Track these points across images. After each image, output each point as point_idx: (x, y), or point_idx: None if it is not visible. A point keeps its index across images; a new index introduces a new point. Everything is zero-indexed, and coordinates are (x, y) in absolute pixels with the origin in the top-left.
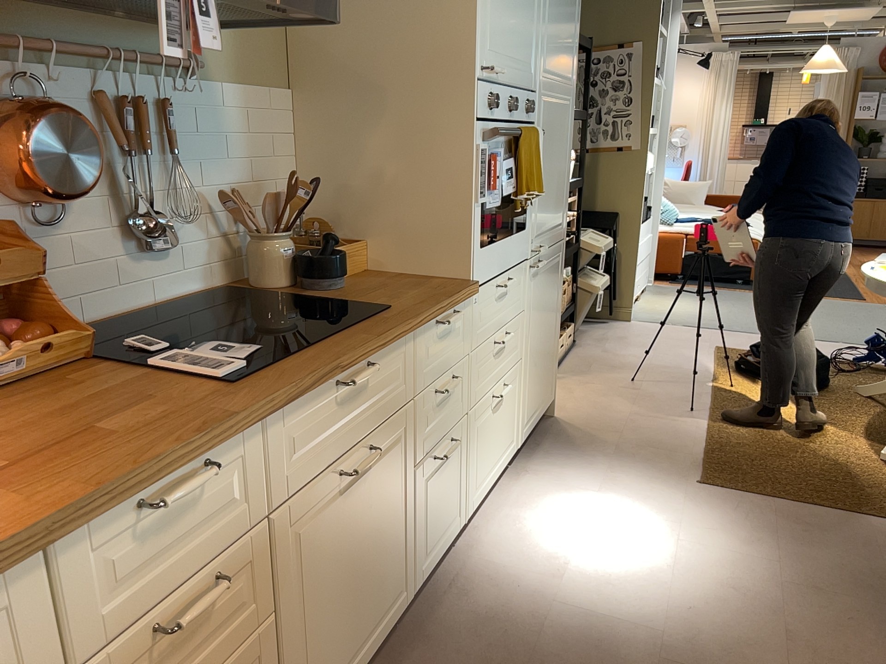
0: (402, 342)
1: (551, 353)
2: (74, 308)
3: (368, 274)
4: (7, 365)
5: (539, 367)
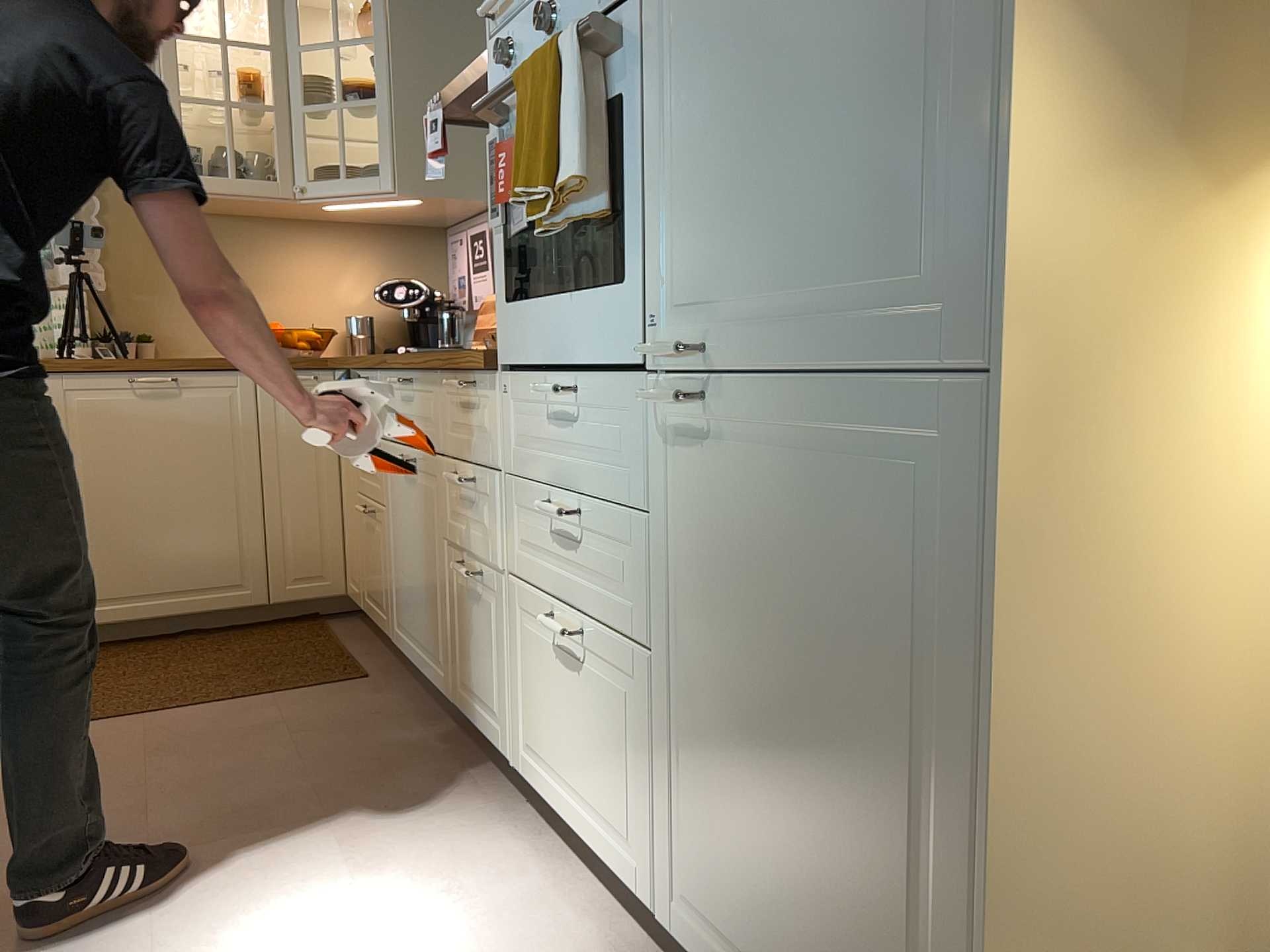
0: (432, 381)
1: (886, 907)
2: None
3: None
4: None
5: (761, 819)
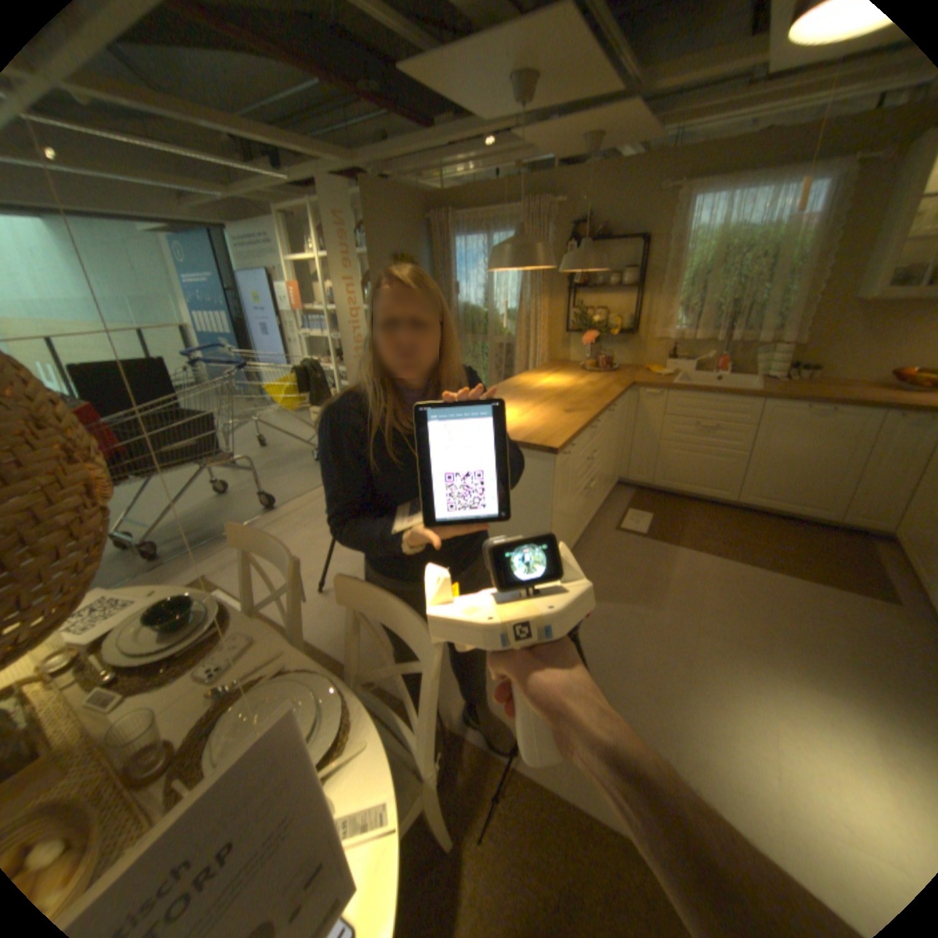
0: None
1: None
2: None
3: None
4: None
5: None
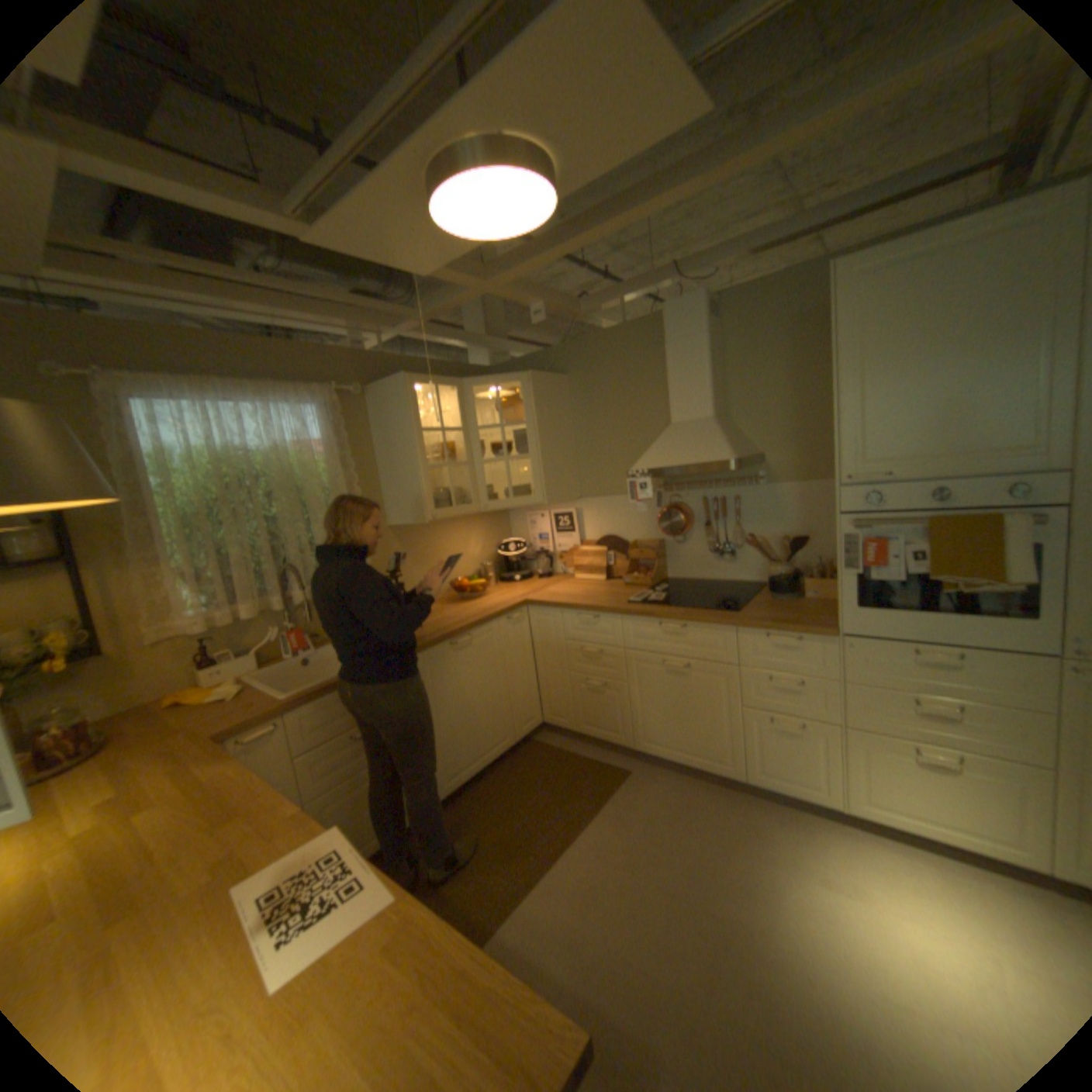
0: (722, 630)
1: None
2: (688, 573)
3: (831, 603)
4: (626, 580)
5: None
